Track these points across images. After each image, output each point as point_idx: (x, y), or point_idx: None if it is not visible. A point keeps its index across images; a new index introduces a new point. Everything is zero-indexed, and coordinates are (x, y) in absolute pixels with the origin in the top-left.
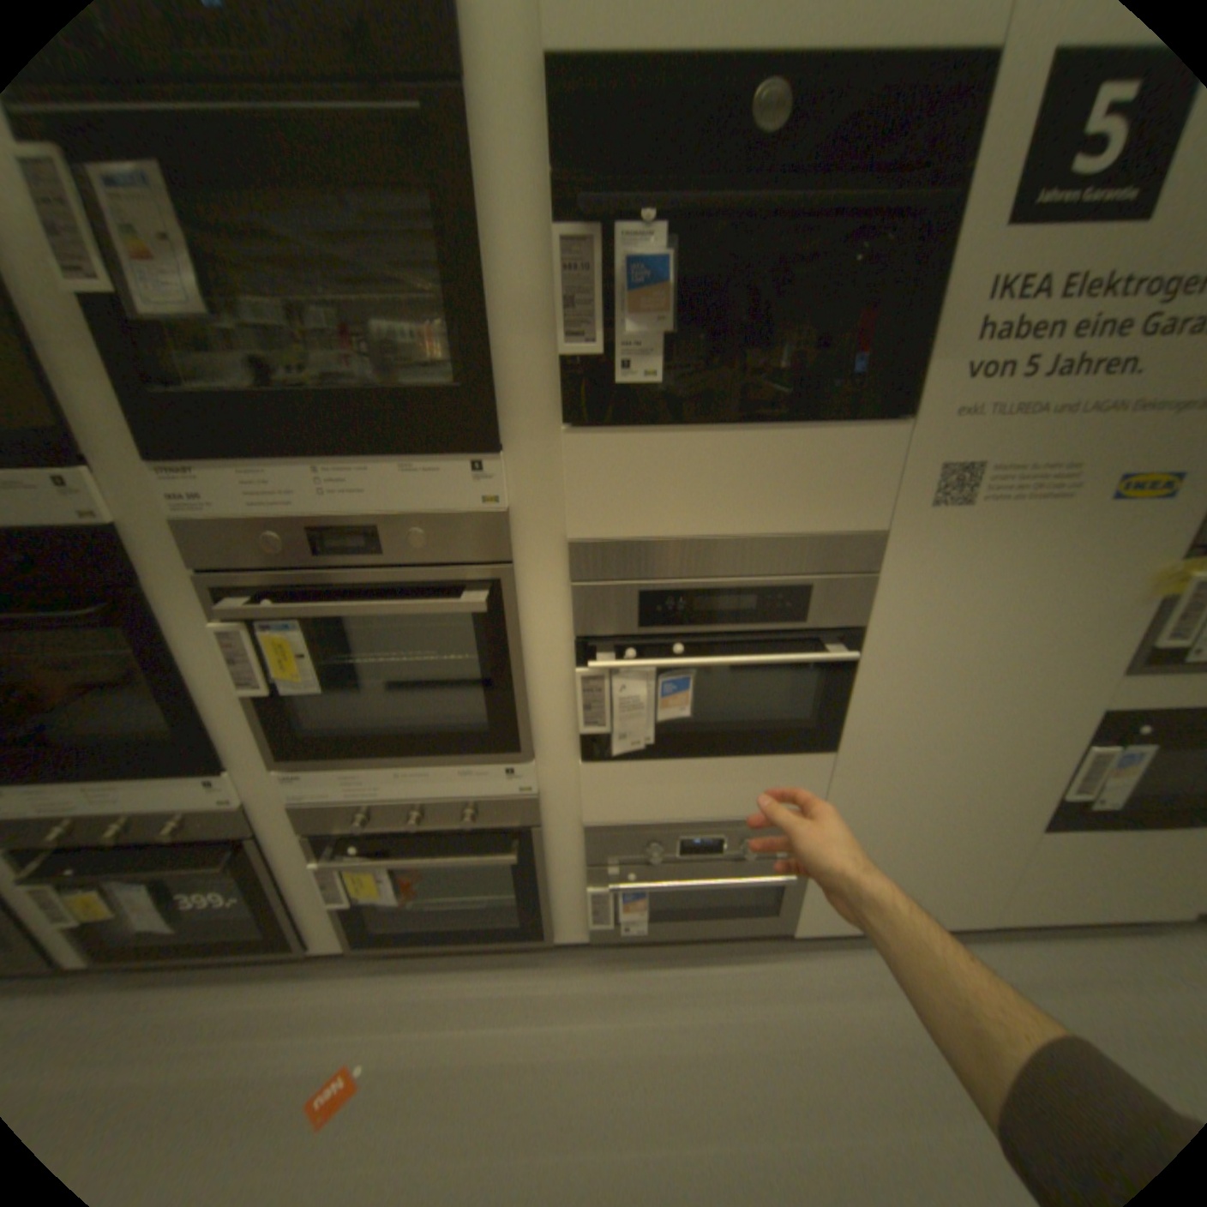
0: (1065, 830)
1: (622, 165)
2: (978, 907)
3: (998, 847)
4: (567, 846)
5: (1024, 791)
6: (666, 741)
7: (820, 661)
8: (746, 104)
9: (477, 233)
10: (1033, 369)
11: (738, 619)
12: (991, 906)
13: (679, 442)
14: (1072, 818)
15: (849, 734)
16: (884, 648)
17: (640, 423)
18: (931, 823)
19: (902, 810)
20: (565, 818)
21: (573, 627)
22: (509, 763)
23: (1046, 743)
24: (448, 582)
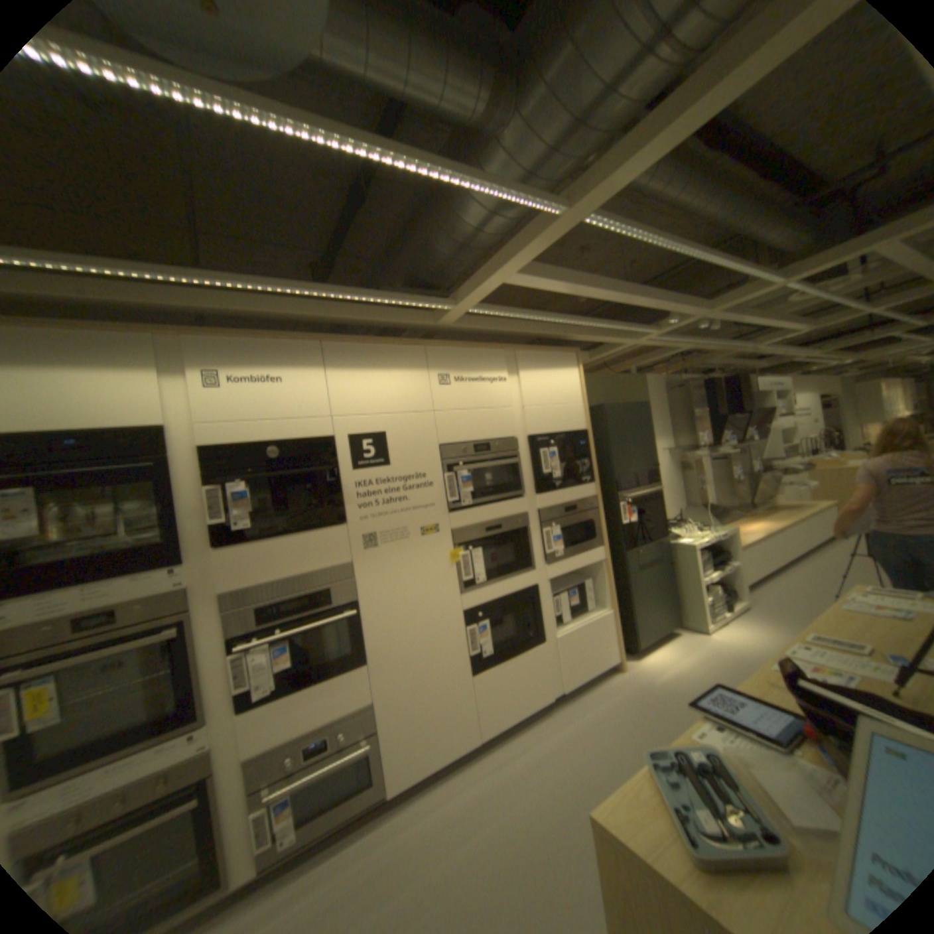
0: (478, 673)
1: (226, 469)
2: (466, 733)
3: (456, 692)
4: (231, 788)
5: (452, 658)
6: (281, 687)
7: (341, 619)
8: (265, 452)
9: (171, 493)
10: (377, 504)
11: (302, 611)
12: (472, 730)
13: (261, 547)
14: (477, 665)
15: (368, 653)
16: (367, 608)
17: (244, 543)
18: (423, 690)
19: (407, 687)
20: (228, 765)
21: (223, 636)
22: (189, 733)
23: (448, 632)
24: (153, 630)
